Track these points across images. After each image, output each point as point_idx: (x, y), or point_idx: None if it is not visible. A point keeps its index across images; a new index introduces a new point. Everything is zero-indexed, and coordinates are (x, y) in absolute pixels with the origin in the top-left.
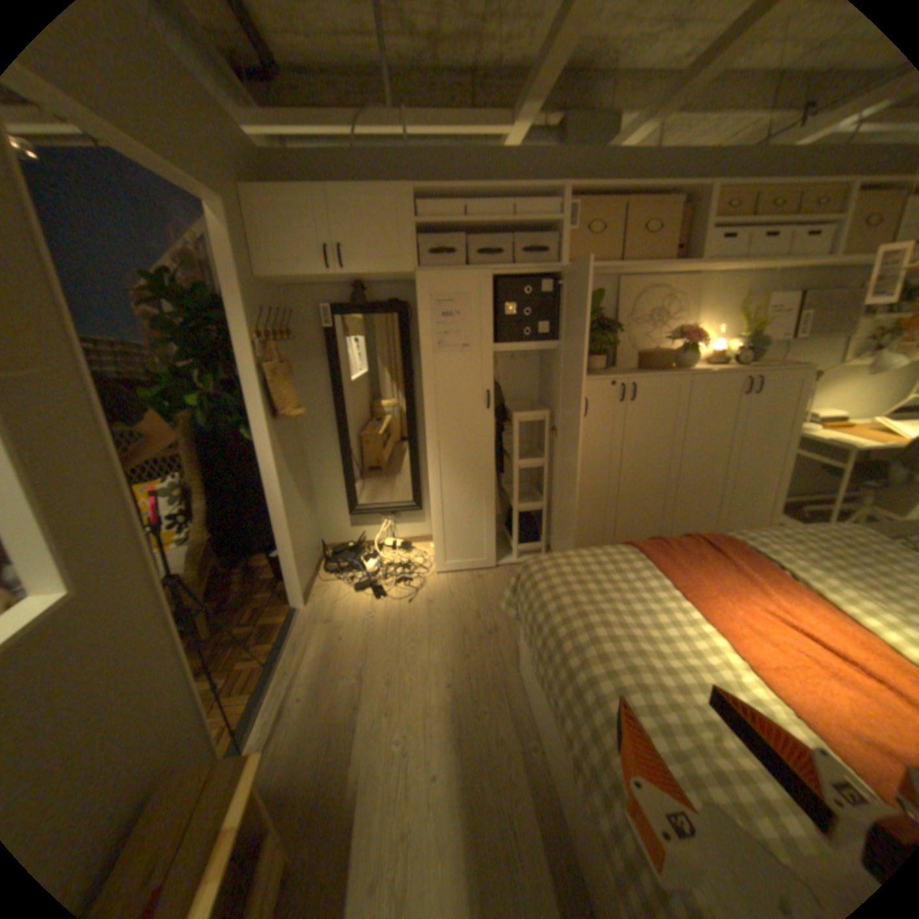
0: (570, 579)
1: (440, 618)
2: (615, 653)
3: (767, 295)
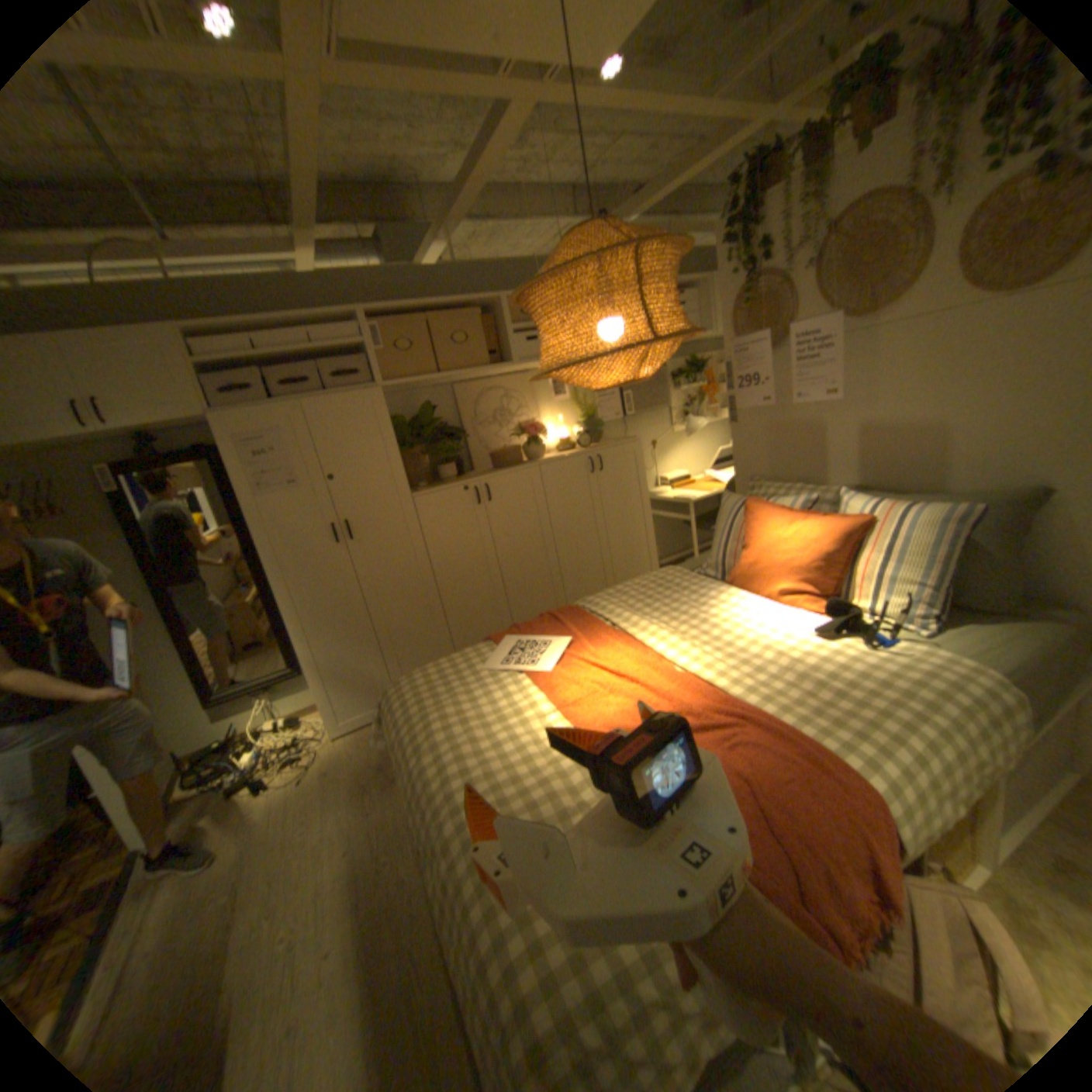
0: (421, 689)
1: (334, 787)
2: (443, 739)
3: None
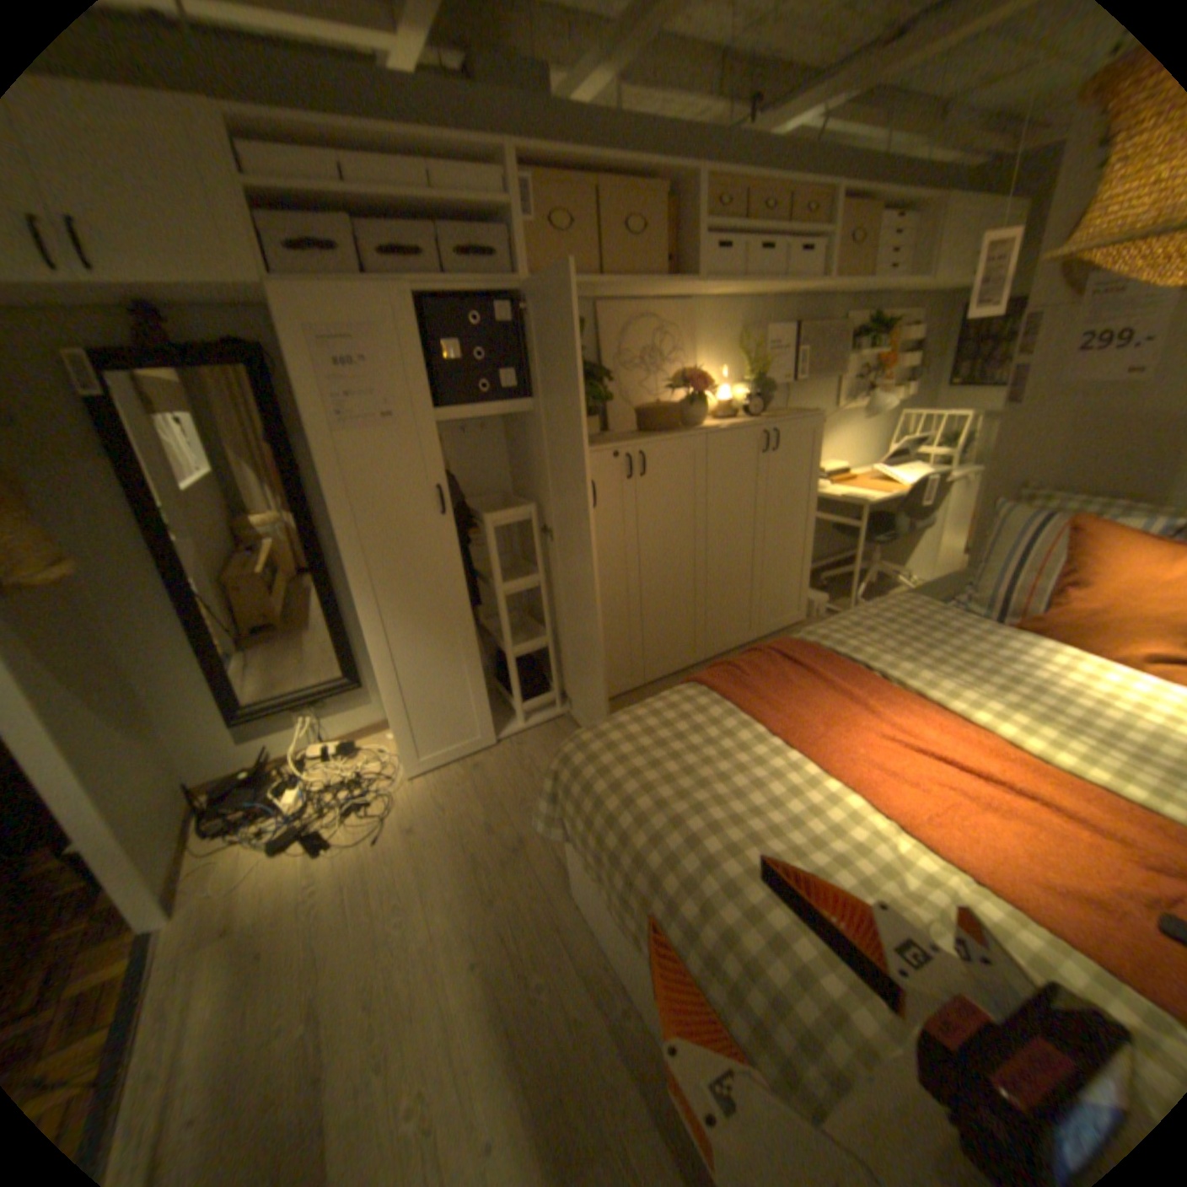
0: (635, 761)
1: (430, 853)
2: (742, 873)
3: (761, 328)
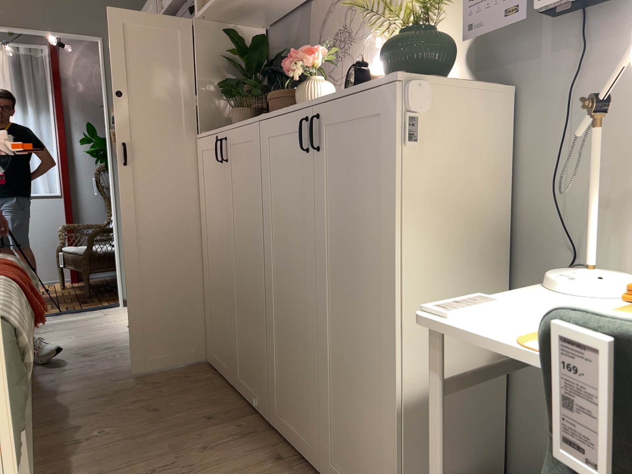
0: None
1: (107, 338)
2: None
3: None
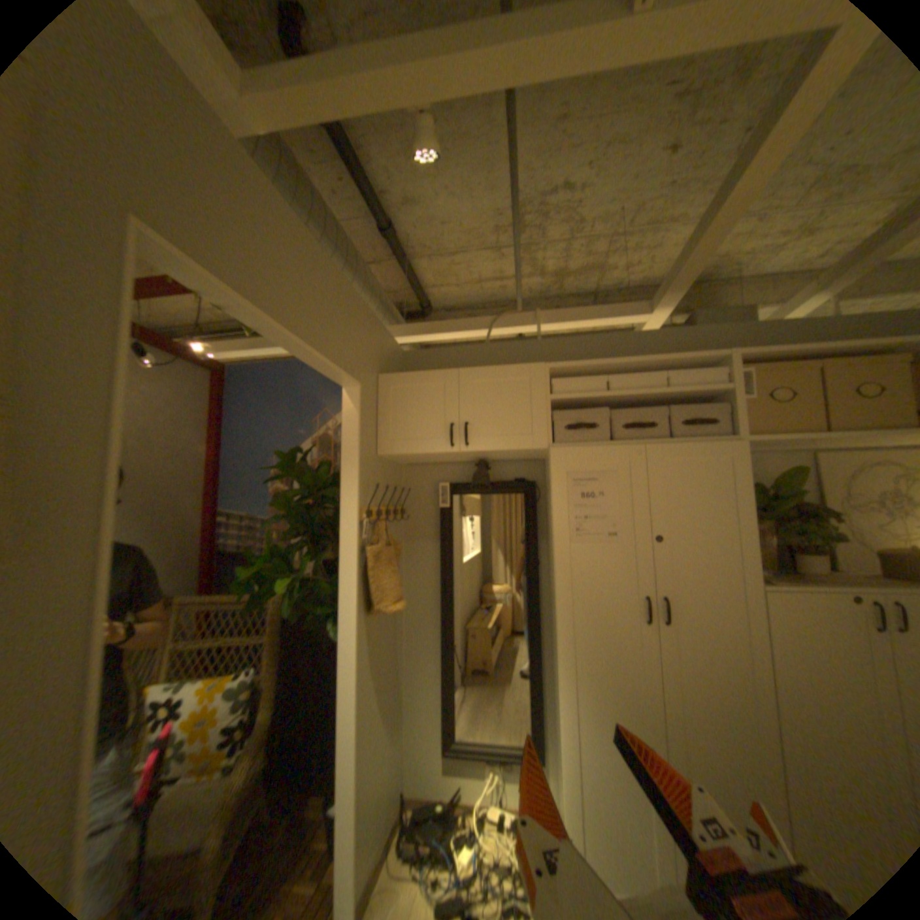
0: None
1: None
2: None
3: None
